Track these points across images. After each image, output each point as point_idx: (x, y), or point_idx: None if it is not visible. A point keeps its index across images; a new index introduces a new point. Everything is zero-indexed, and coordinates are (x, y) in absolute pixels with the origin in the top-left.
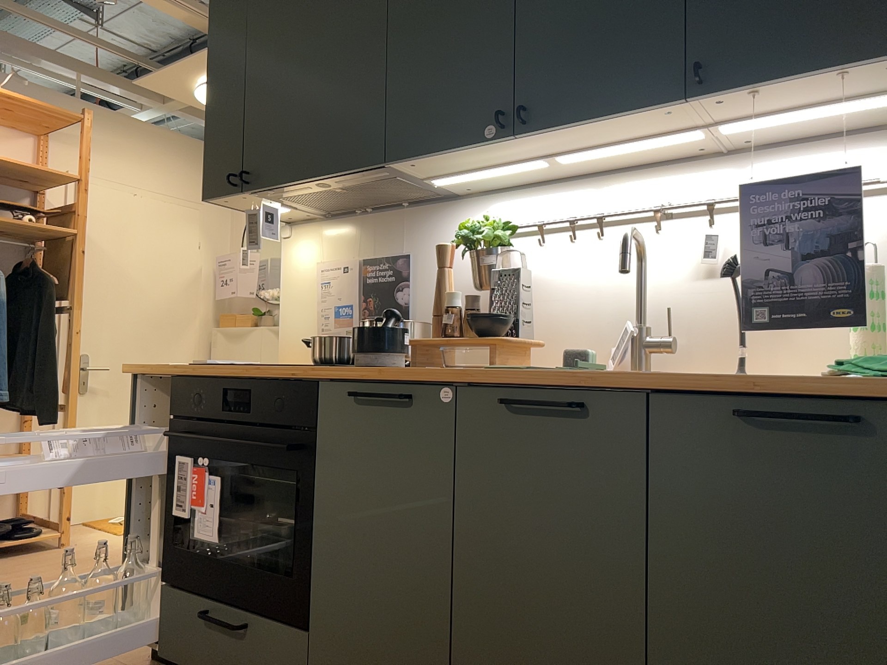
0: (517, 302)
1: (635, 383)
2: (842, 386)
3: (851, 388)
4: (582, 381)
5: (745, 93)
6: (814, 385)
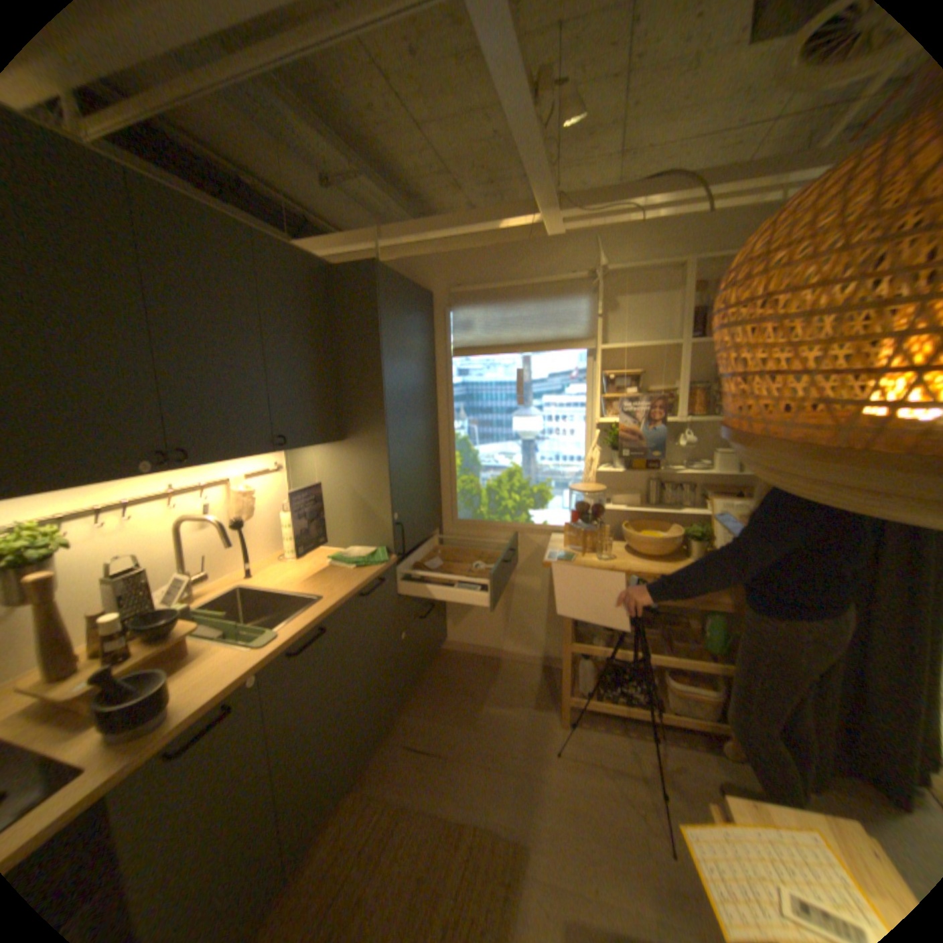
0: (141, 598)
1: (338, 605)
2: (380, 573)
3: (375, 571)
4: (320, 618)
5: (289, 450)
6: (368, 575)
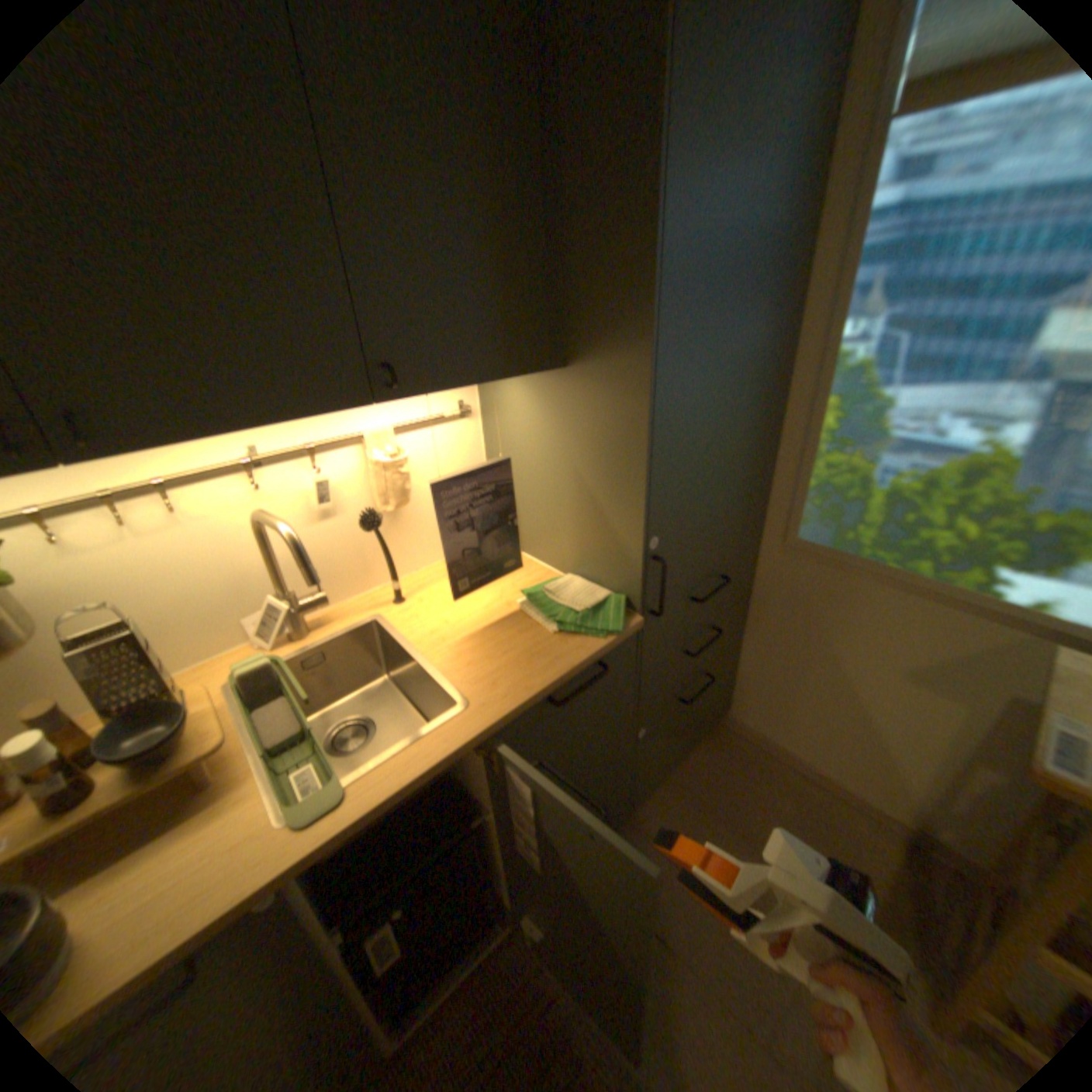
0: (143, 672)
1: (487, 734)
2: (598, 656)
3: (592, 649)
4: (440, 765)
5: (425, 390)
6: (575, 657)
